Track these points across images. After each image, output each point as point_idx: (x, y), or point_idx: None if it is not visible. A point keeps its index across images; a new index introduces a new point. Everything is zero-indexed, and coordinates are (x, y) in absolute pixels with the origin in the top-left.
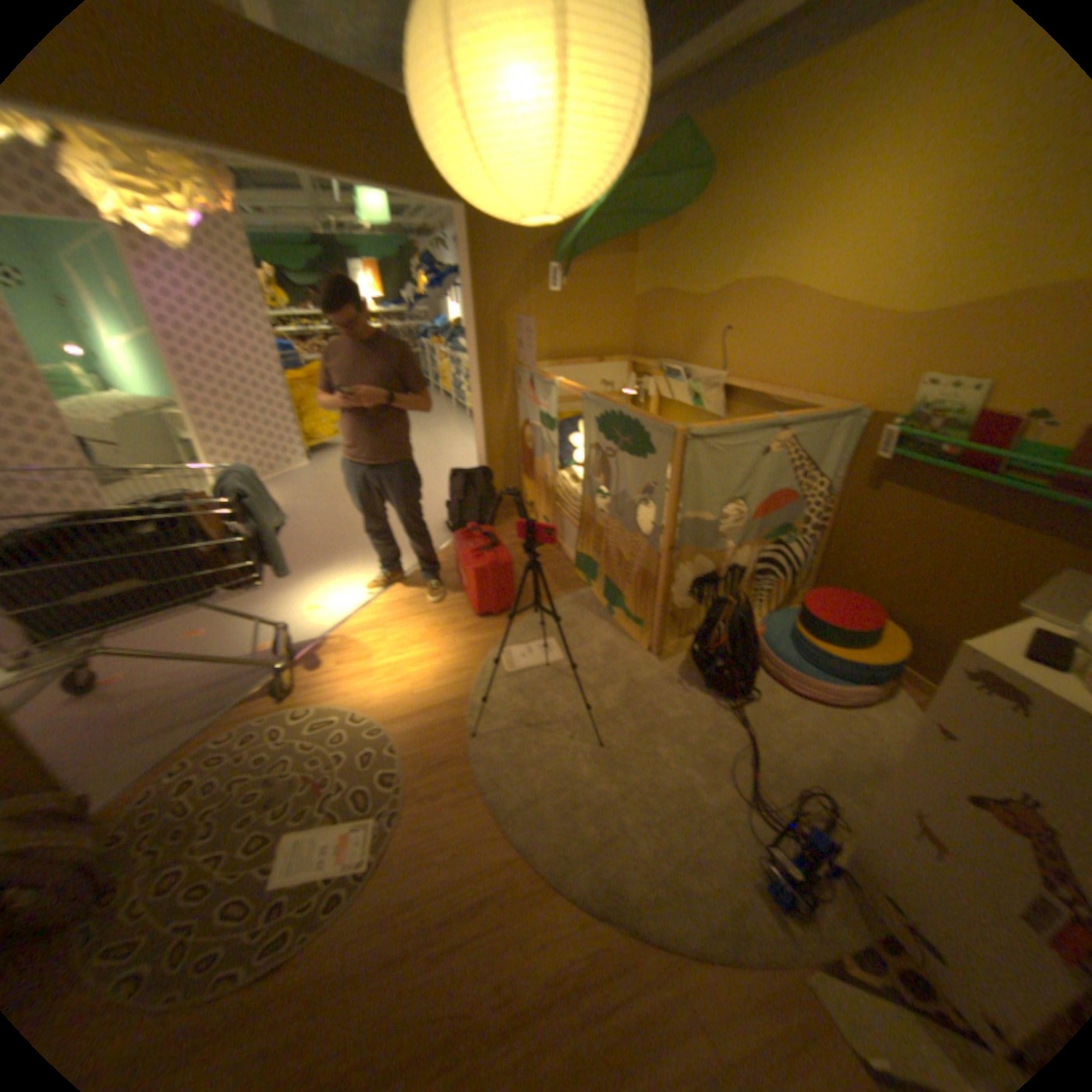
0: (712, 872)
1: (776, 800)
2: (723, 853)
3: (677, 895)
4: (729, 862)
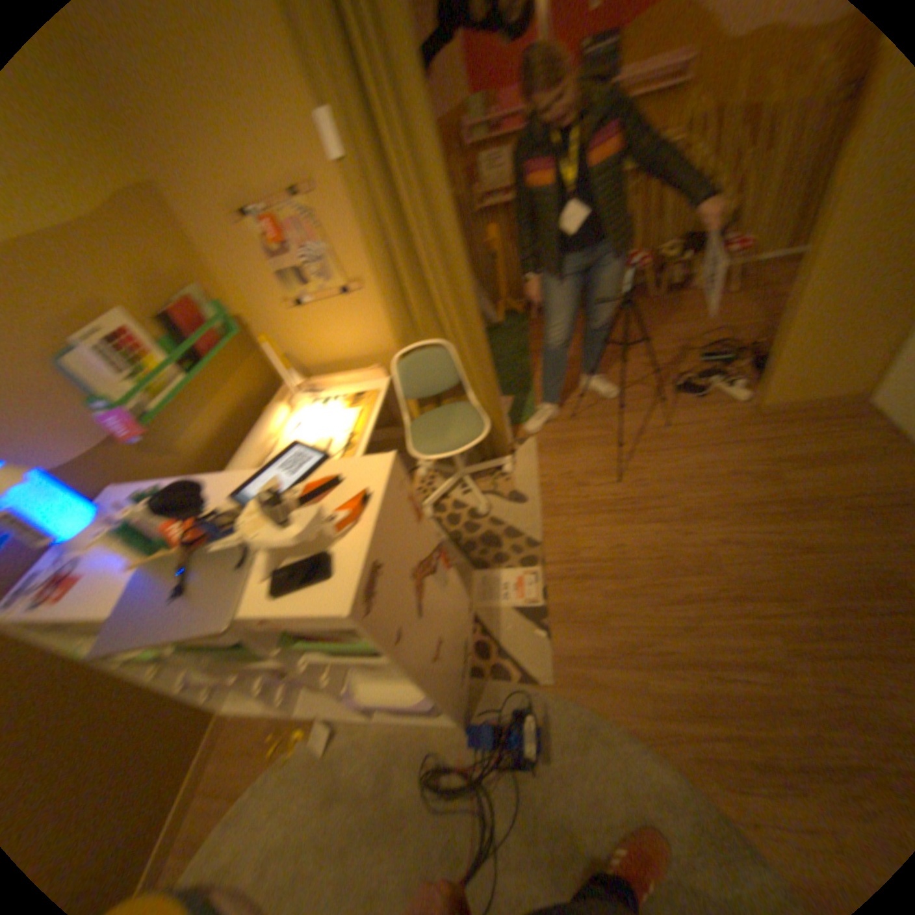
0: (582, 804)
1: (457, 844)
2: (558, 818)
3: (632, 803)
4: (558, 805)
